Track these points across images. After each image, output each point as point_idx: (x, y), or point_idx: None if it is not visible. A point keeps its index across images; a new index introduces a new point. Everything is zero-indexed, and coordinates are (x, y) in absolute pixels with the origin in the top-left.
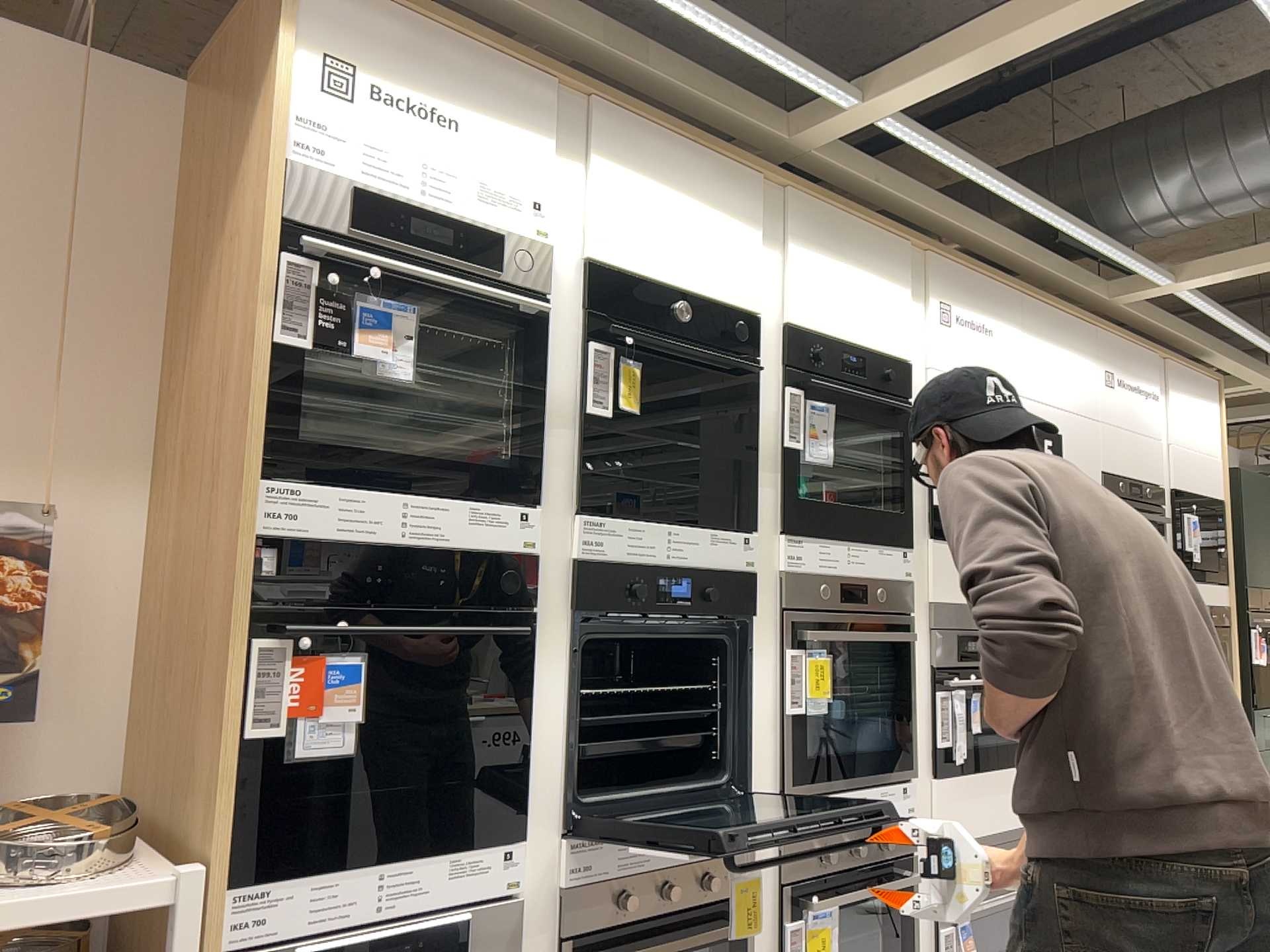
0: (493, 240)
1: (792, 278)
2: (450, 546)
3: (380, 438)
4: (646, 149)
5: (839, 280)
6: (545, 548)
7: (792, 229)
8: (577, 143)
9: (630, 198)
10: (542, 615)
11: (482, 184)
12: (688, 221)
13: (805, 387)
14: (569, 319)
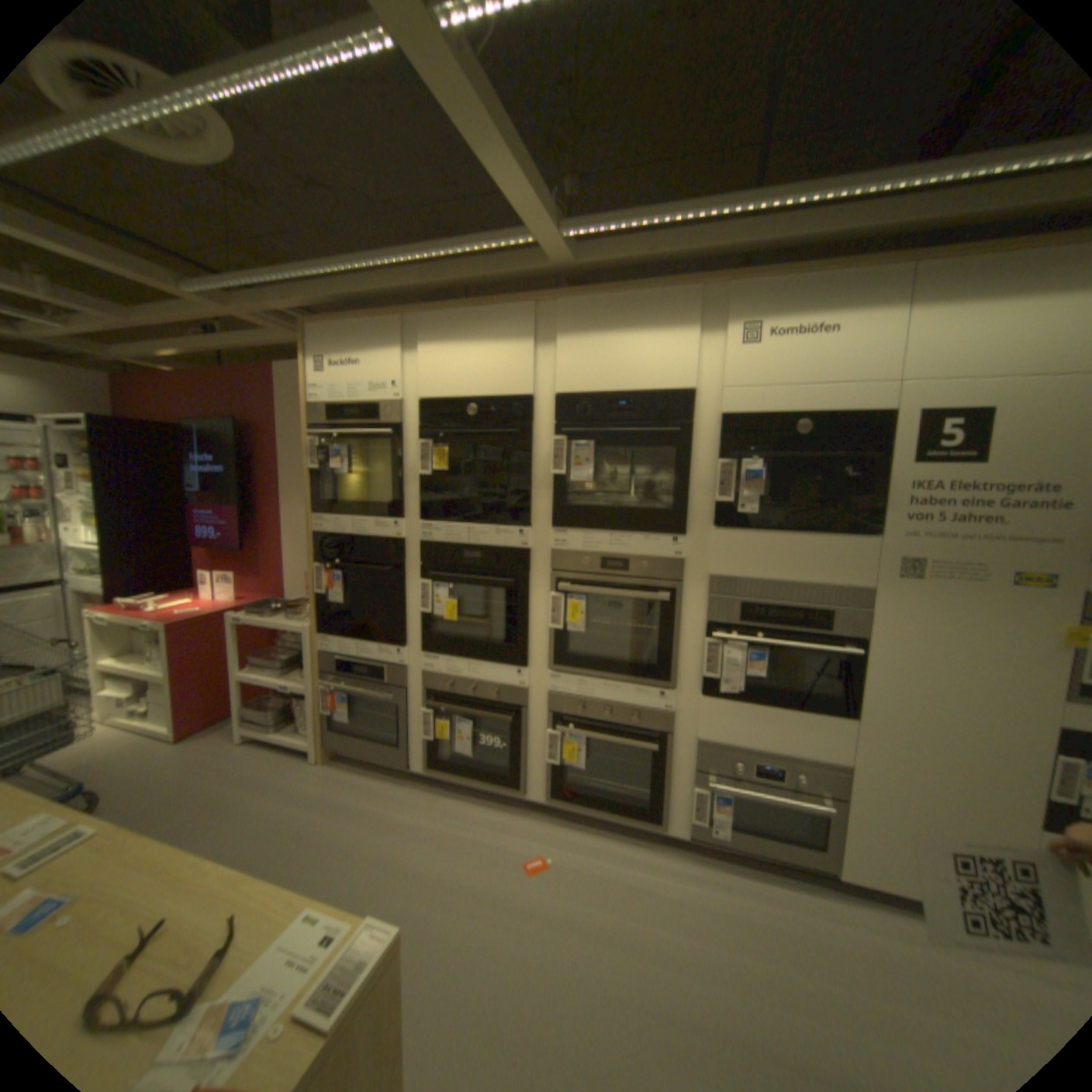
0: (370, 405)
1: (565, 356)
2: (368, 538)
3: (350, 496)
4: (446, 320)
5: (617, 341)
6: (406, 539)
7: (566, 320)
8: (411, 335)
9: (437, 354)
10: (407, 567)
11: (364, 380)
12: (476, 351)
13: (562, 434)
14: (412, 430)
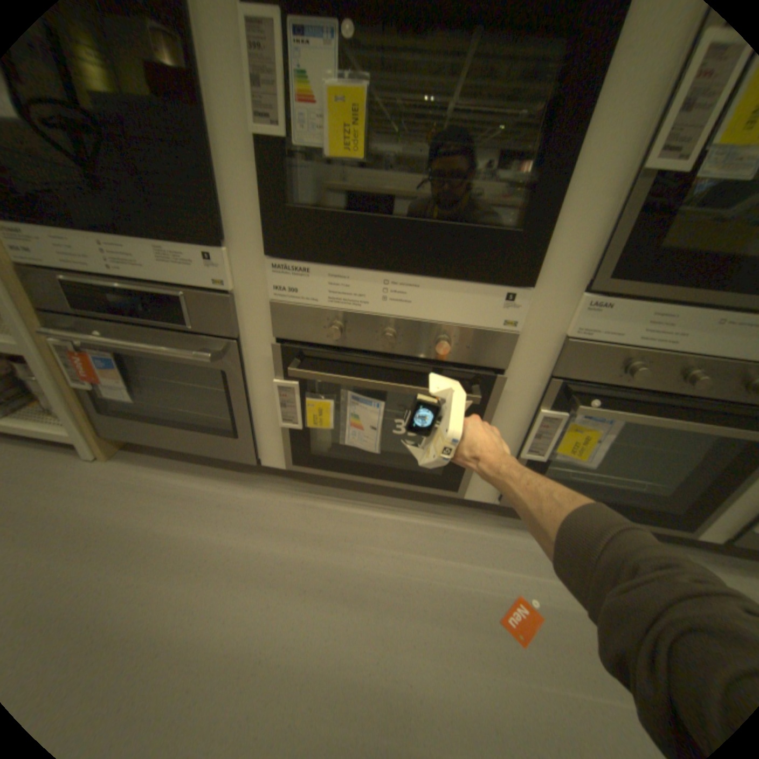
0: None
1: None
2: None
3: None
4: None
5: None
6: None
7: None
8: None
9: None
10: None
11: None
12: None
13: None
14: None
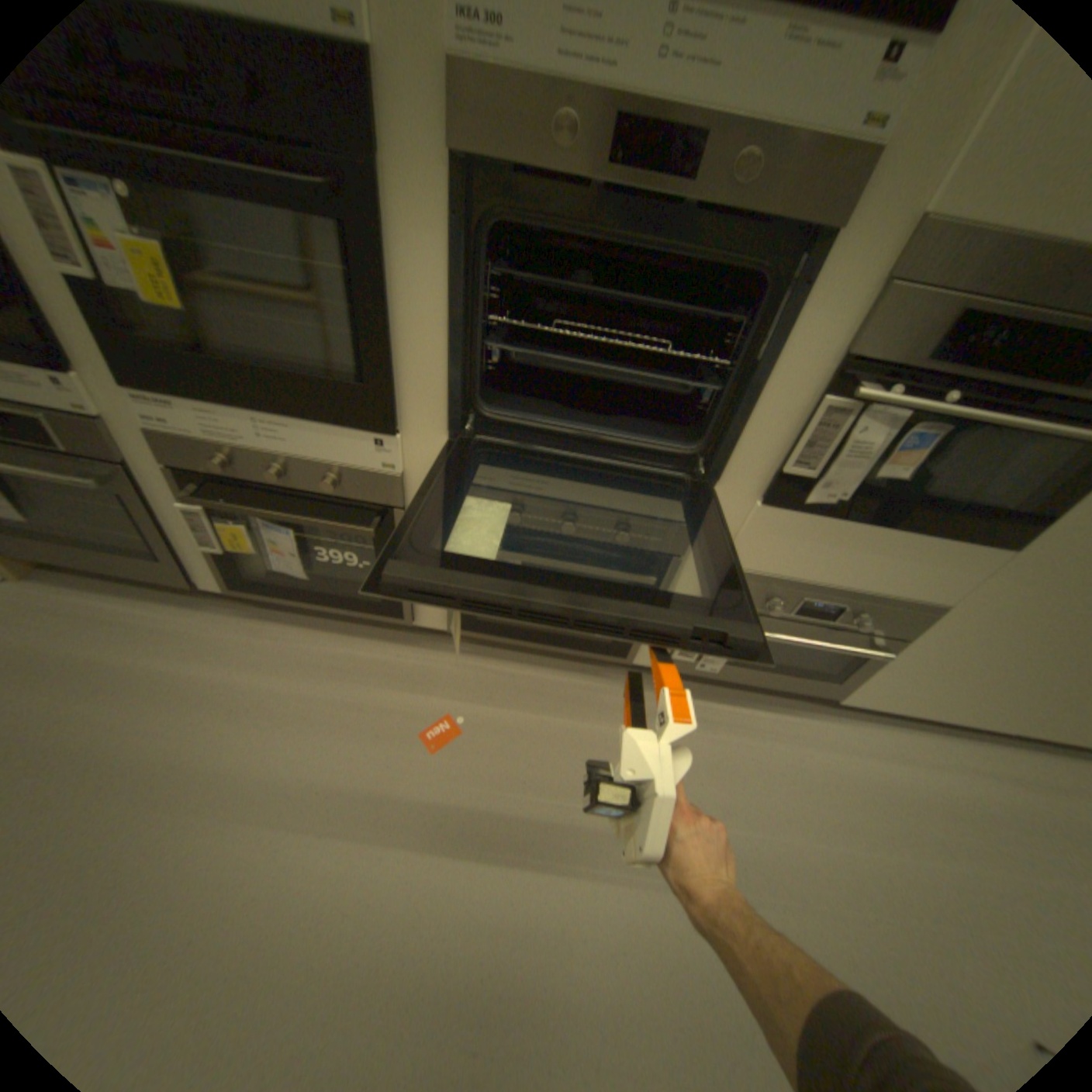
0: None
1: None
2: None
3: None
4: None
5: None
6: None
7: None
8: None
9: None
10: None
11: None
12: None
13: None
14: None
